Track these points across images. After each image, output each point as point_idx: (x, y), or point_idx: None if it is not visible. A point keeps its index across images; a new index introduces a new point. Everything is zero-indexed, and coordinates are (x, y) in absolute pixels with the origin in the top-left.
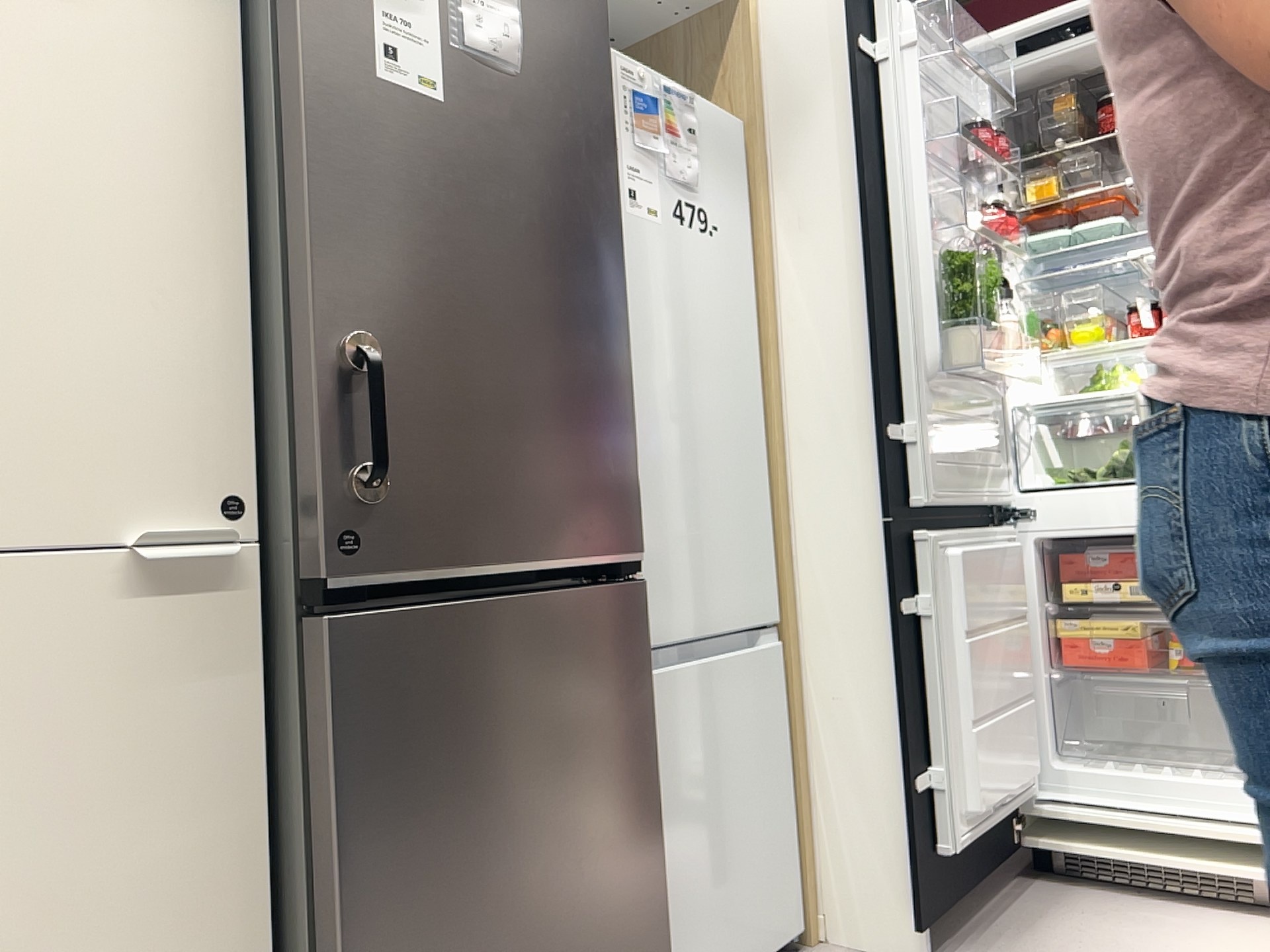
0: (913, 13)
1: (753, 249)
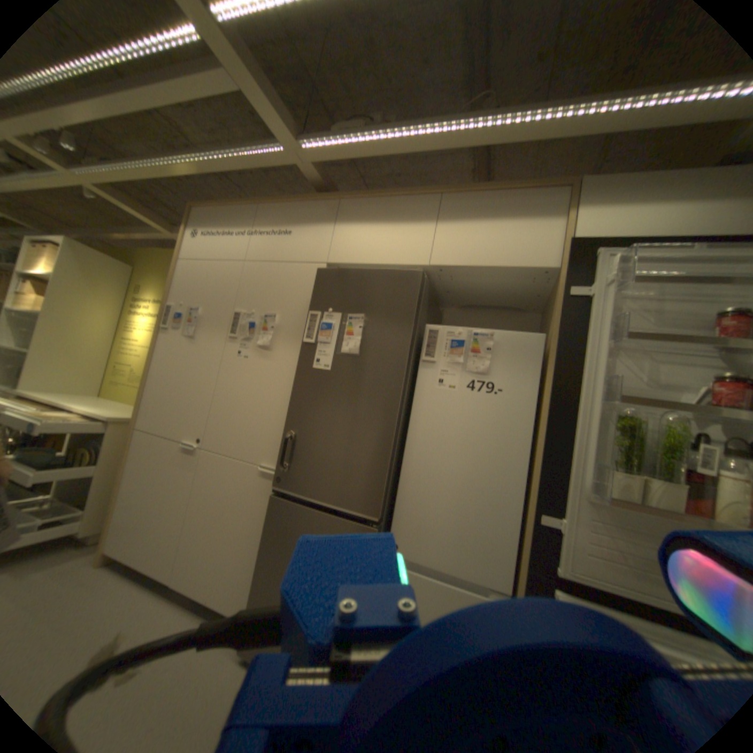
0: (625, 259)
1: (543, 398)
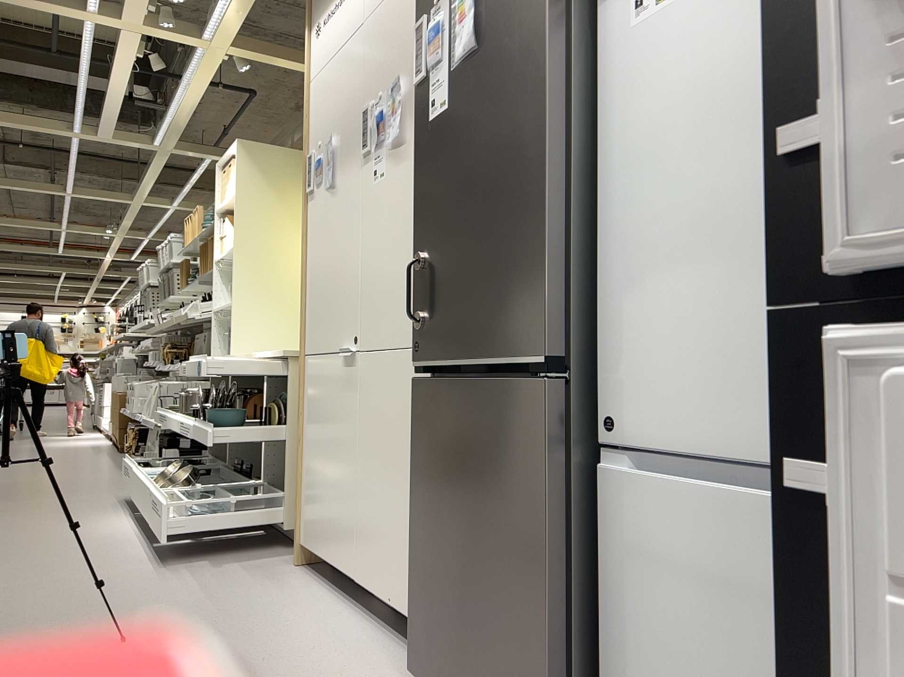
0: None
1: None
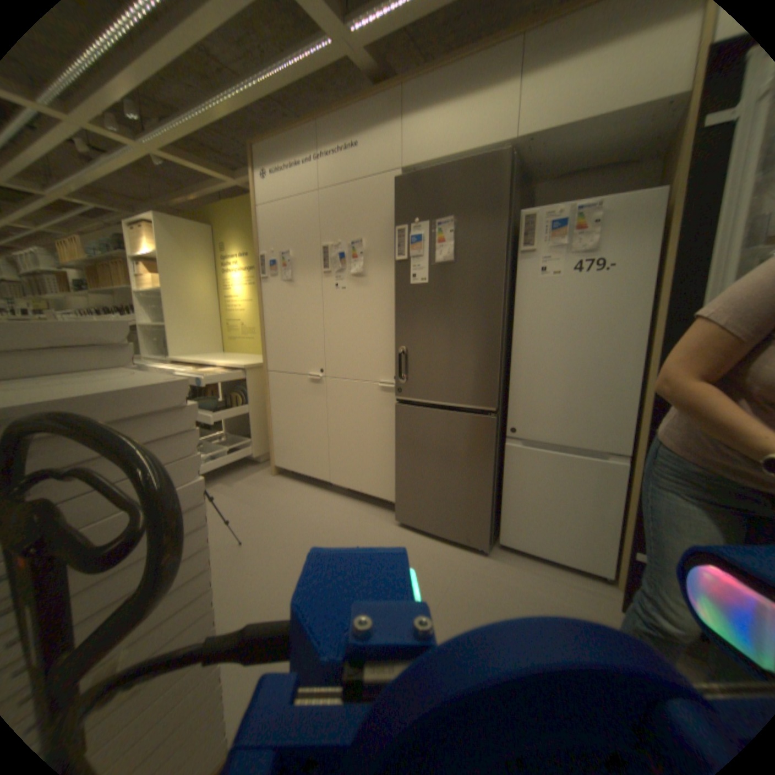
0: None
1: (665, 262)
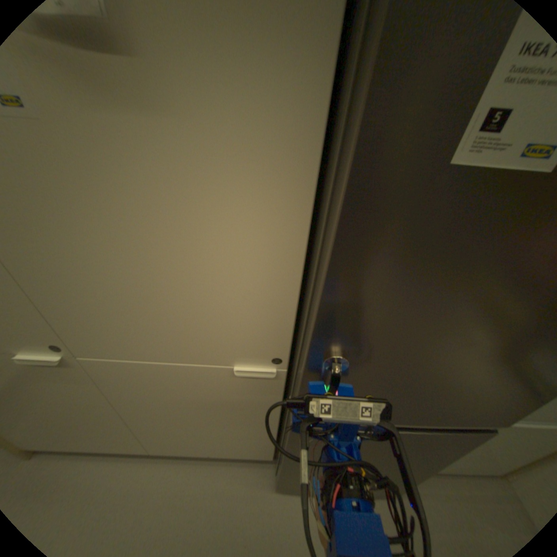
0: None
1: None
